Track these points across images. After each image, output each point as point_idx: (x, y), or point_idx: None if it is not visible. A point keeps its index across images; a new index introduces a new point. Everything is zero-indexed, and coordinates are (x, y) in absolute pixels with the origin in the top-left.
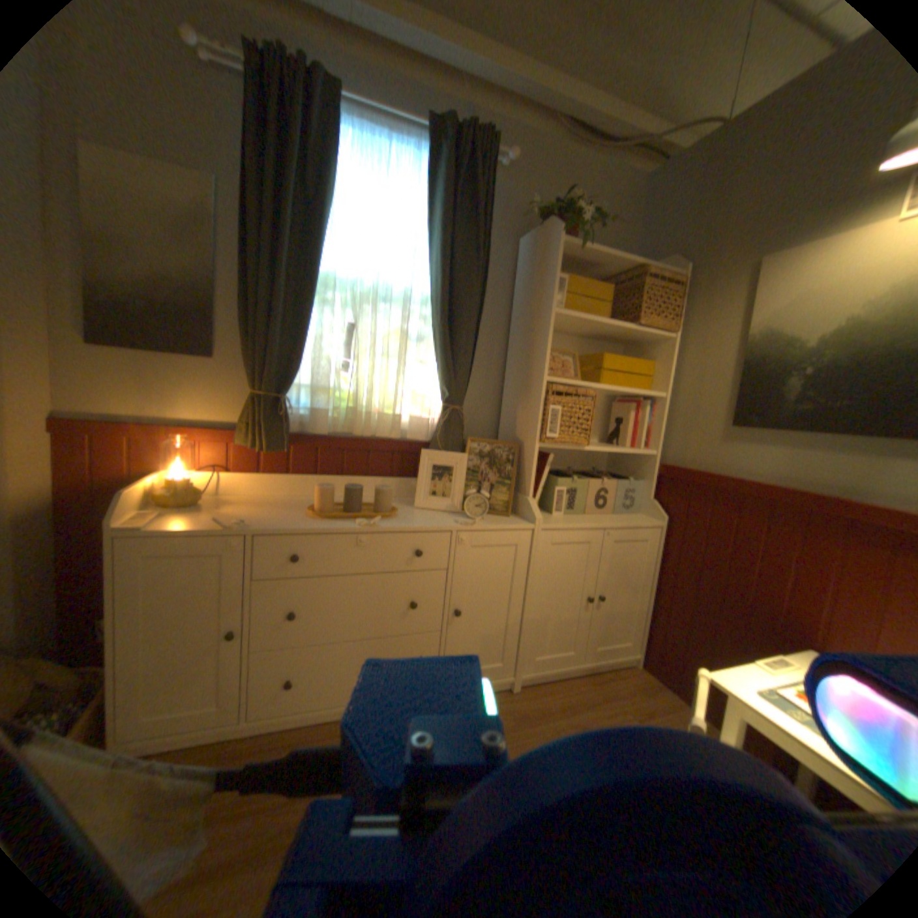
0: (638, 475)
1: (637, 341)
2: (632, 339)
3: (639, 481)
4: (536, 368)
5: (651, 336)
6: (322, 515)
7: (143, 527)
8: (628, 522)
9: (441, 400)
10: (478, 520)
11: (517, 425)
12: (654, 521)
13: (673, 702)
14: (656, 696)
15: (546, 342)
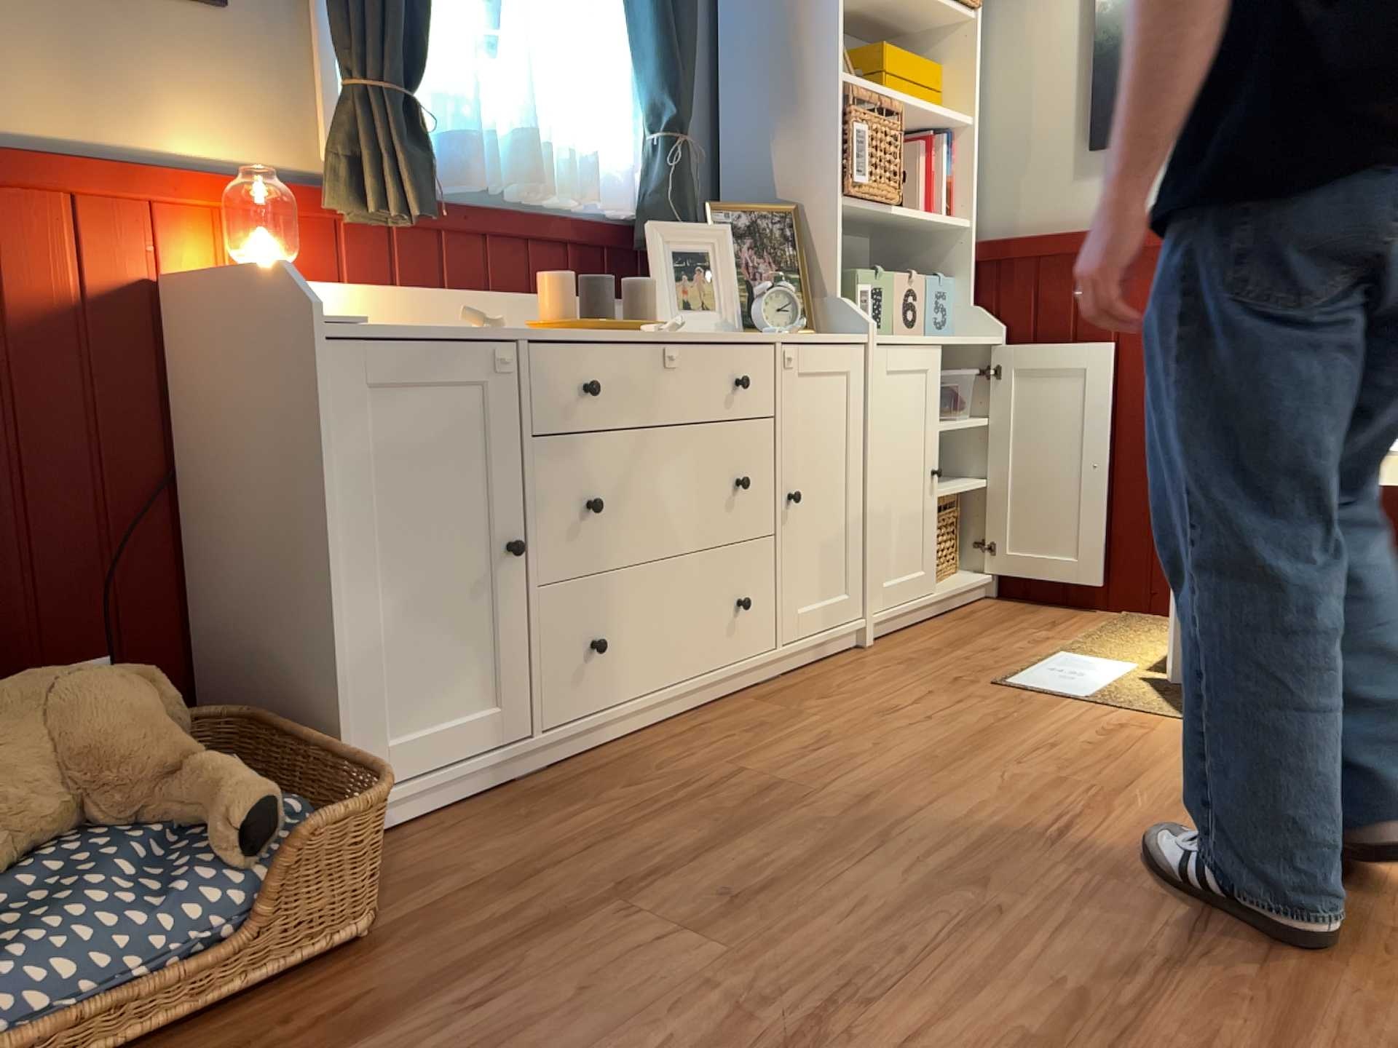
0: (939, 272)
1: (904, 33)
2: (898, 29)
3: (944, 281)
4: (813, 60)
5: (940, 18)
6: (580, 320)
7: (363, 319)
8: (959, 338)
9: (650, 129)
10: (792, 332)
11: (779, 177)
12: (985, 337)
13: (1063, 609)
14: (1038, 610)
15: (833, 9)
